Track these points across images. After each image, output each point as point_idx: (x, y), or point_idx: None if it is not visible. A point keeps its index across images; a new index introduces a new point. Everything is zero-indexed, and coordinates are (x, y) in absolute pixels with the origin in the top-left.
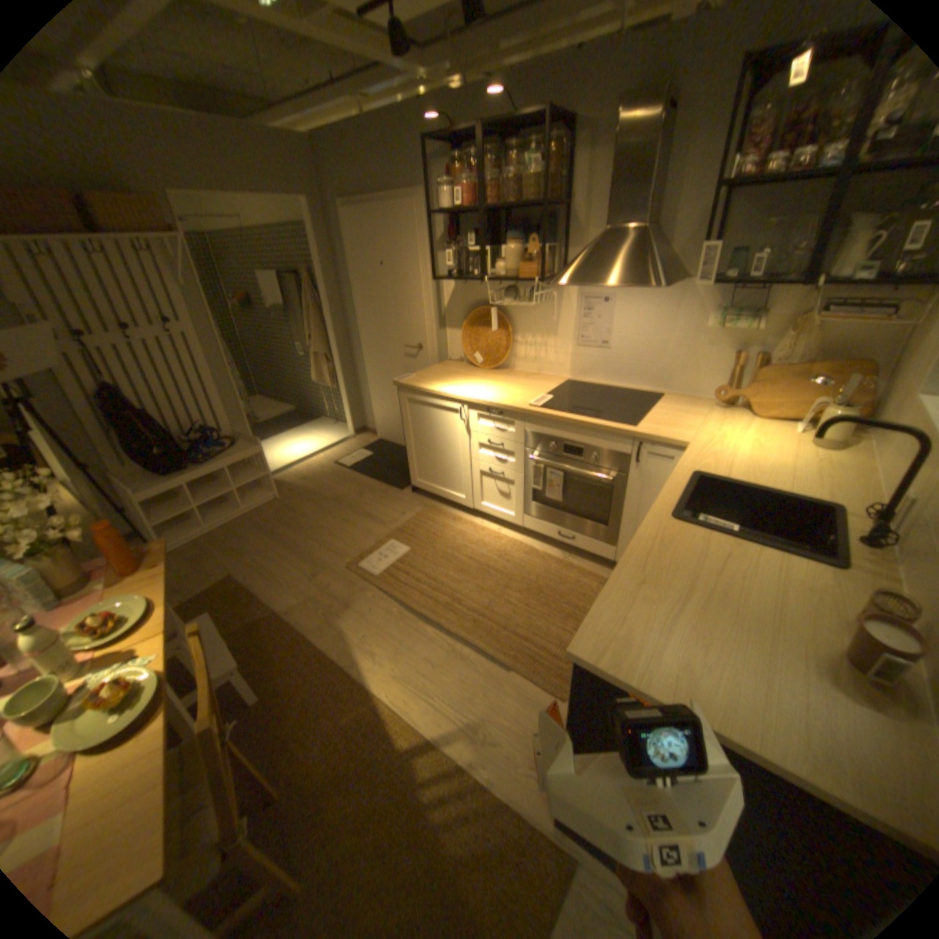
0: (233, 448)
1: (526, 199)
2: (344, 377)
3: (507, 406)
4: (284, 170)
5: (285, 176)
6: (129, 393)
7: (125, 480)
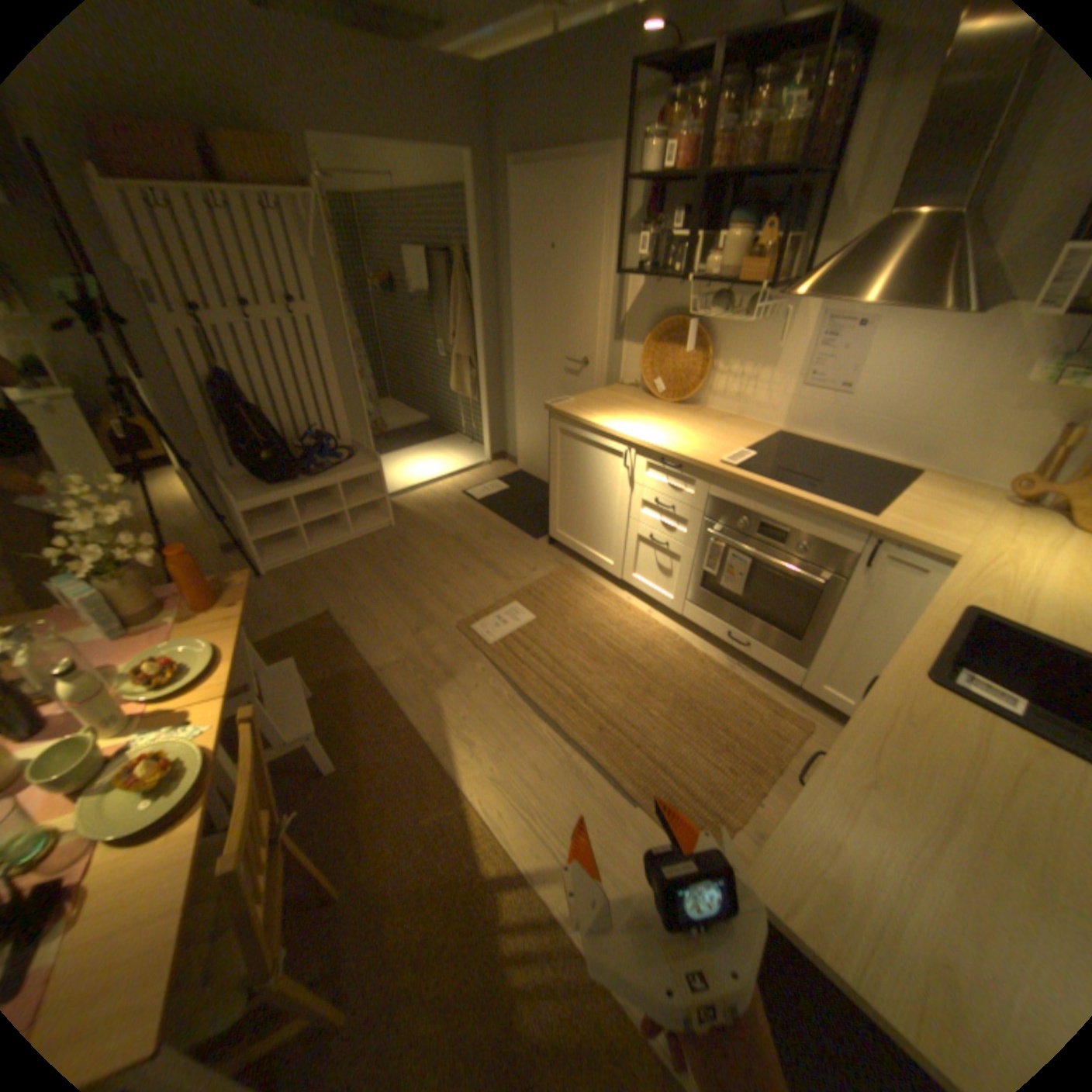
0: (349, 461)
1: (771, 161)
2: (488, 388)
3: (690, 459)
4: (448, 112)
5: (448, 120)
6: (241, 383)
7: (230, 483)
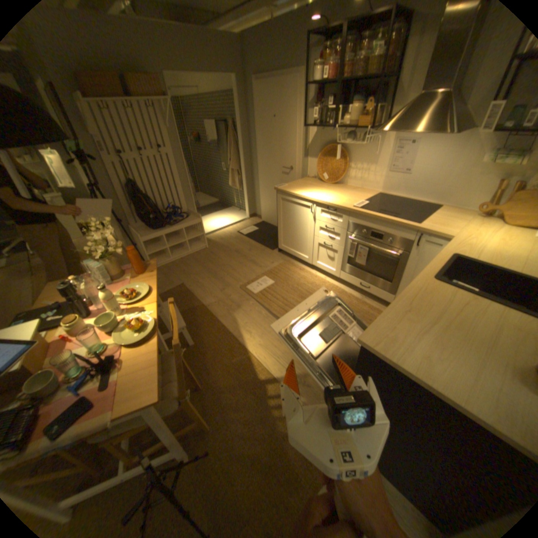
0: (187, 218)
1: (369, 73)
2: (246, 184)
3: (339, 206)
4: (224, 57)
5: (224, 61)
6: (140, 185)
7: (136, 230)
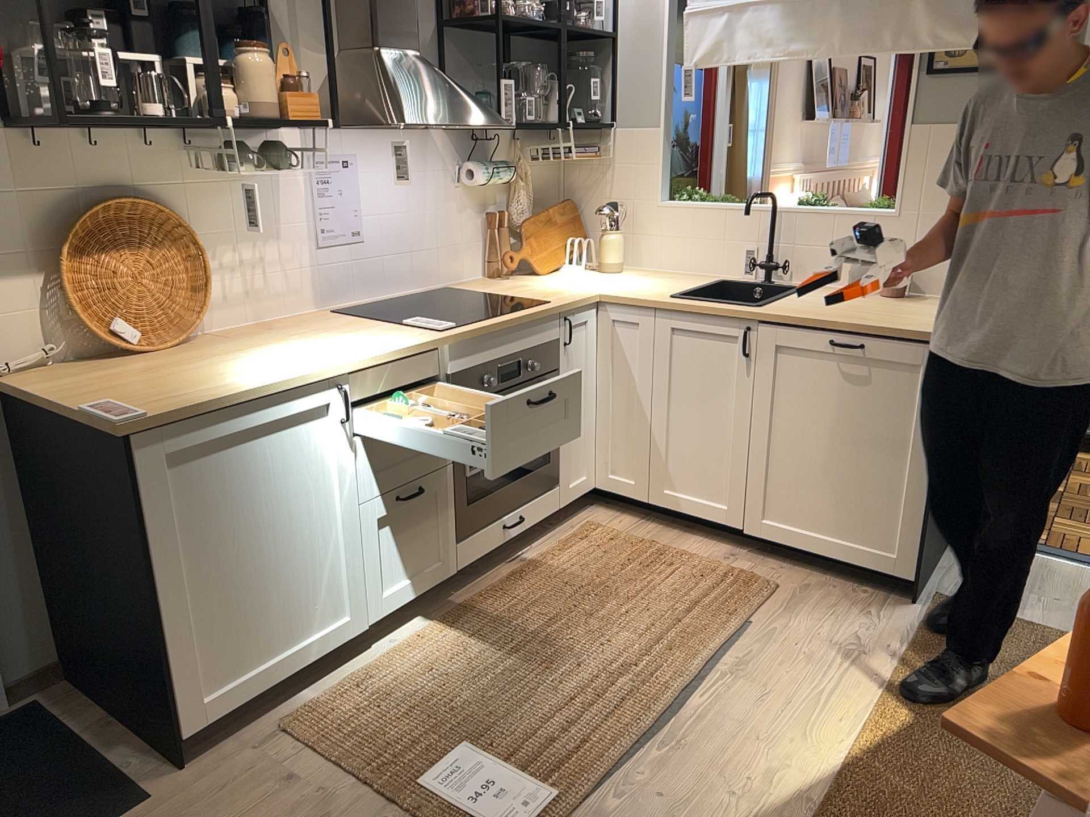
0: None
1: None
2: None
3: (428, 341)
4: None
5: None
6: None
7: None
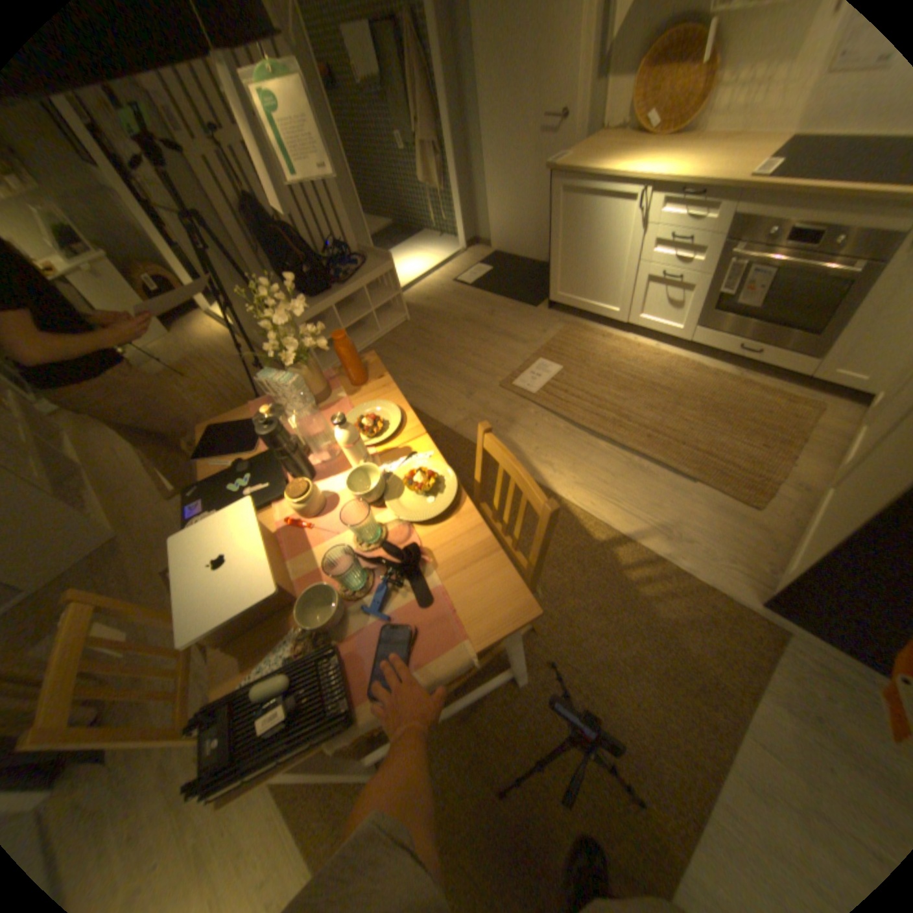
0: (365, 265)
1: None
2: (454, 173)
3: (718, 180)
4: None
5: None
6: (265, 204)
7: None
